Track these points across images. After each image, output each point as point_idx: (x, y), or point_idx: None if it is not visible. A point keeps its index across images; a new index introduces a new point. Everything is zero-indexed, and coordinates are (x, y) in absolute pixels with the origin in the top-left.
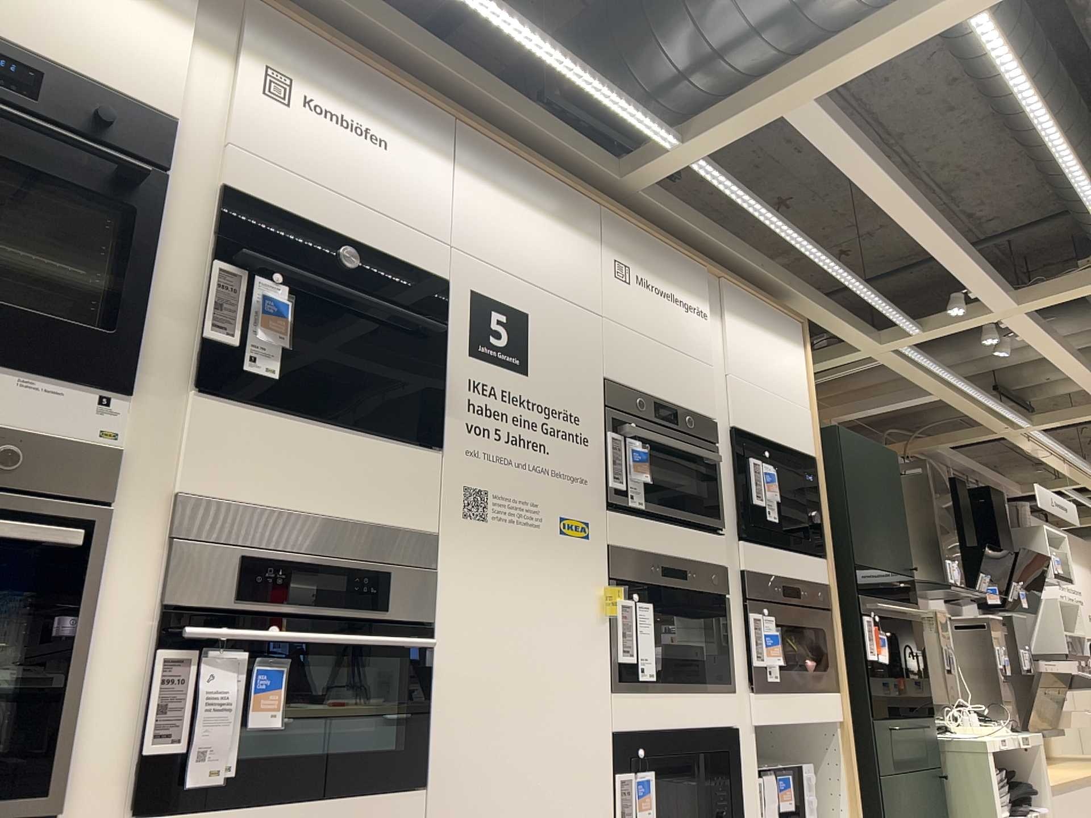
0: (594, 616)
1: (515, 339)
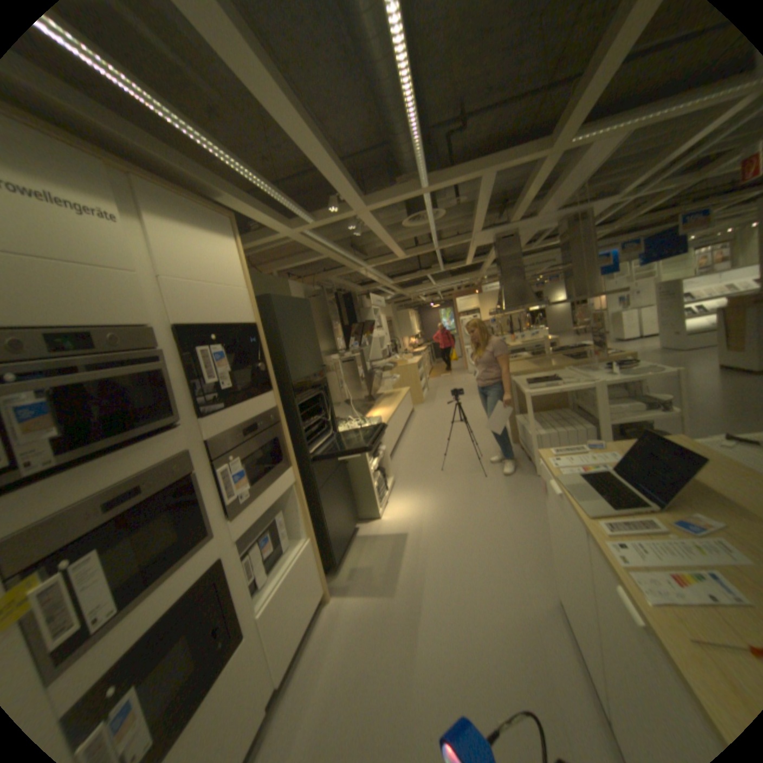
0: None
1: None
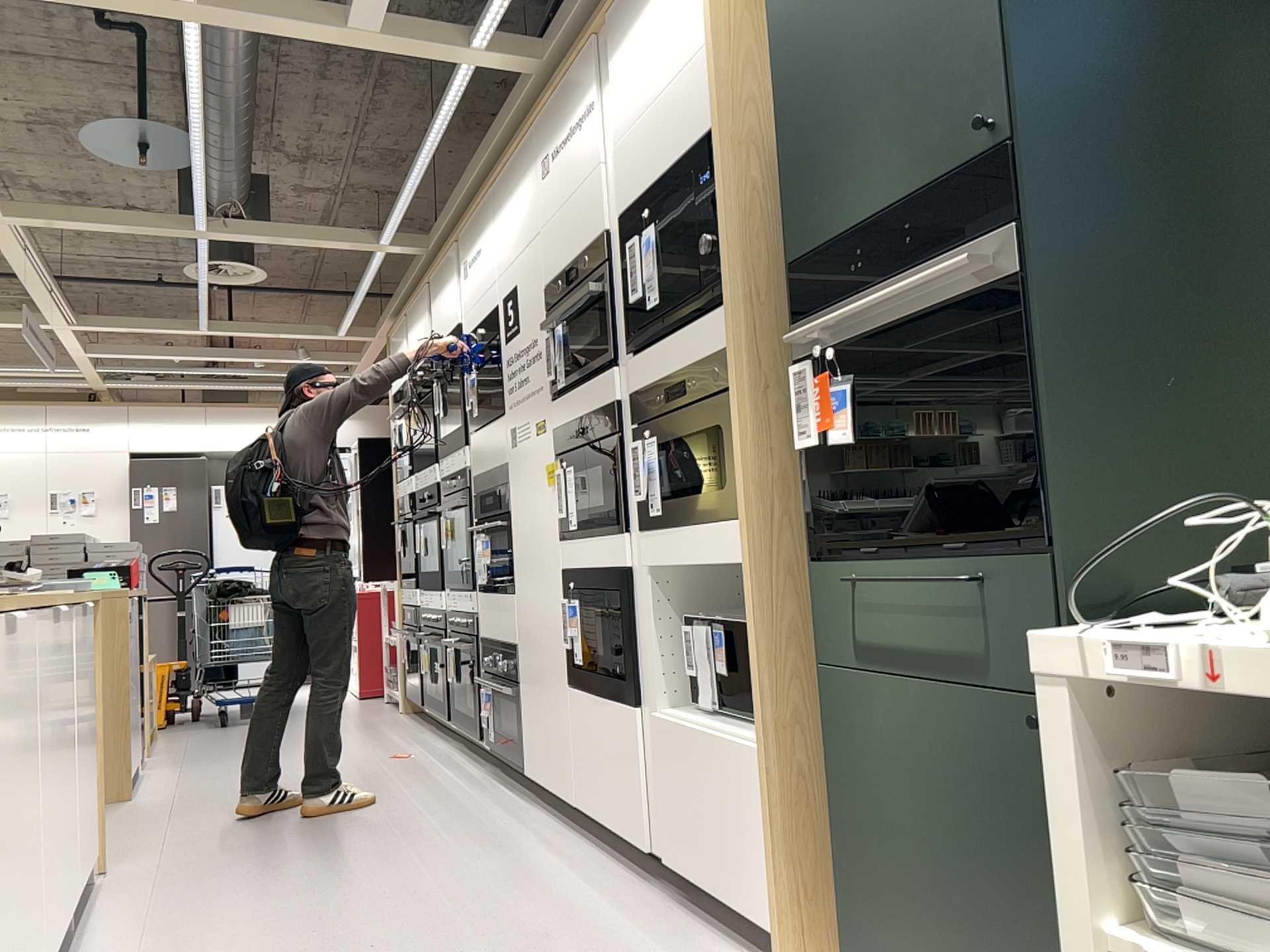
0: (552, 495)
1: (514, 308)
